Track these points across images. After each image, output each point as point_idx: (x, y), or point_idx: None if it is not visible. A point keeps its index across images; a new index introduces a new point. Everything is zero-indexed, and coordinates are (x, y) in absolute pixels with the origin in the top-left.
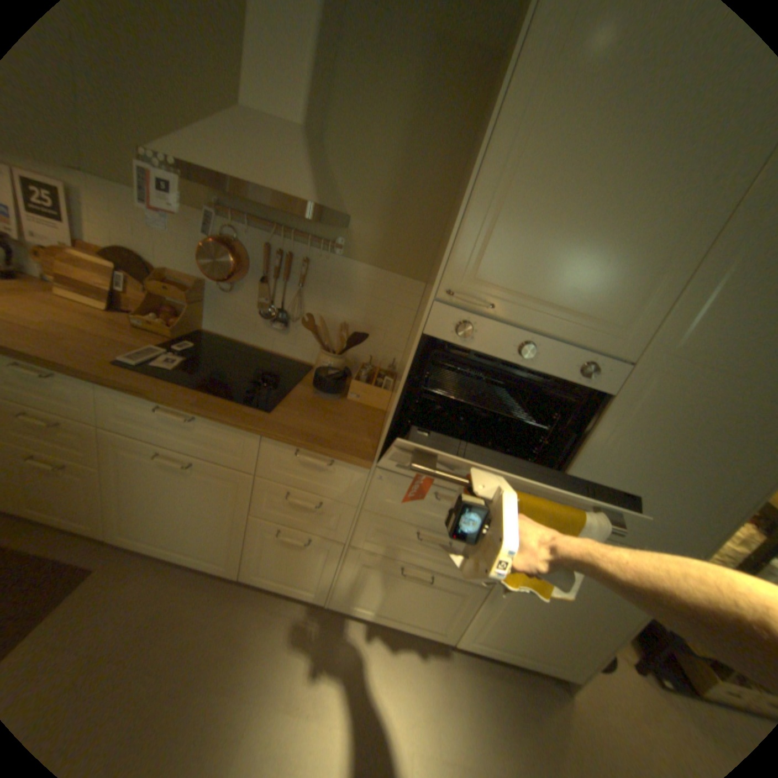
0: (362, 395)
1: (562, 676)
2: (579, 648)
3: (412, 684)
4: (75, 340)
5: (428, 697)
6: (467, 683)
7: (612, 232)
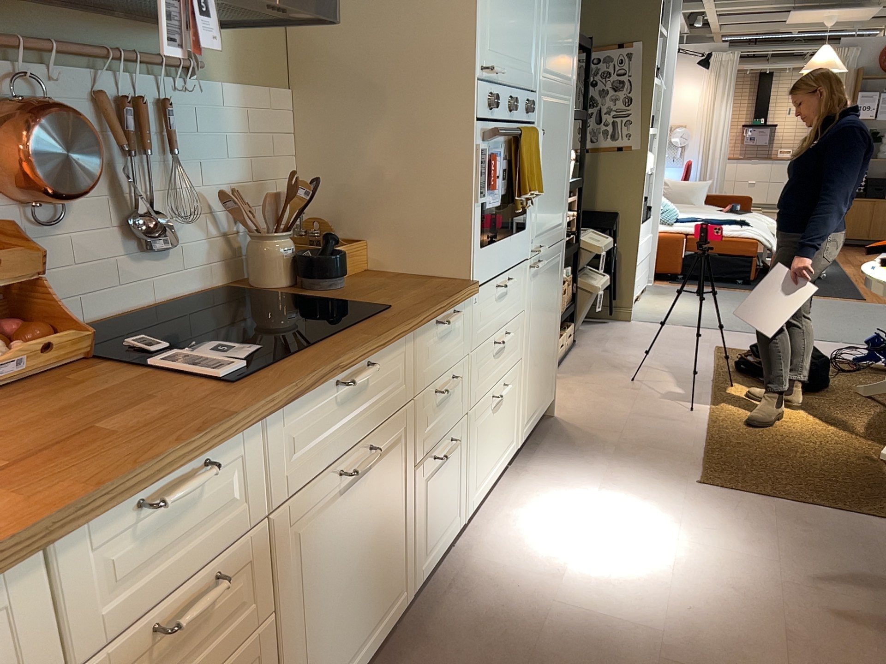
0: (346, 262)
1: (549, 400)
2: (550, 362)
3: (537, 494)
4: (83, 424)
5: (549, 488)
6: (538, 463)
7: None
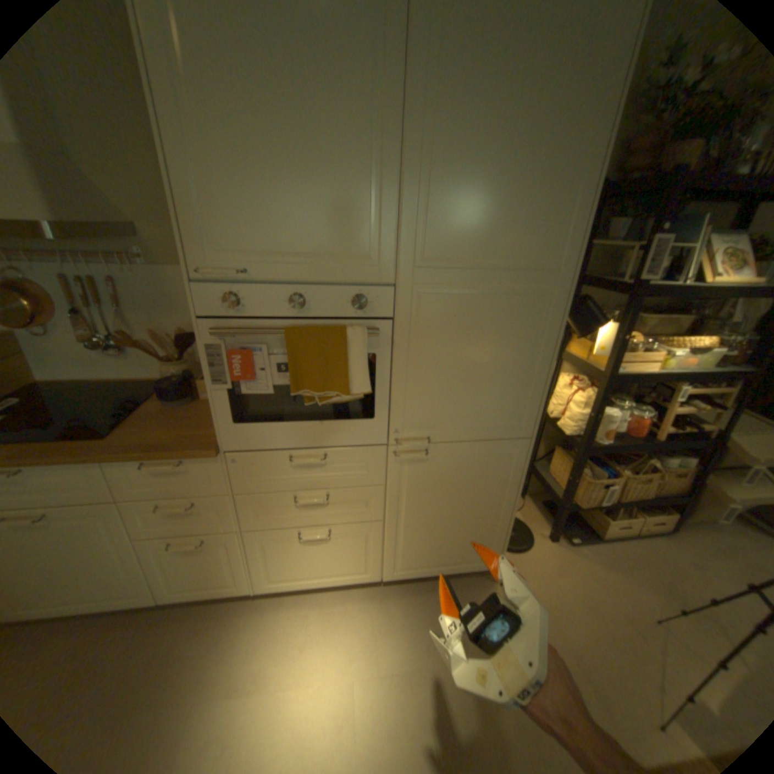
0: None
1: (477, 568)
2: (478, 540)
3: (348, 626)
4: None
5: (363, 632)
6: (400, 606)
7: (311, 173)
